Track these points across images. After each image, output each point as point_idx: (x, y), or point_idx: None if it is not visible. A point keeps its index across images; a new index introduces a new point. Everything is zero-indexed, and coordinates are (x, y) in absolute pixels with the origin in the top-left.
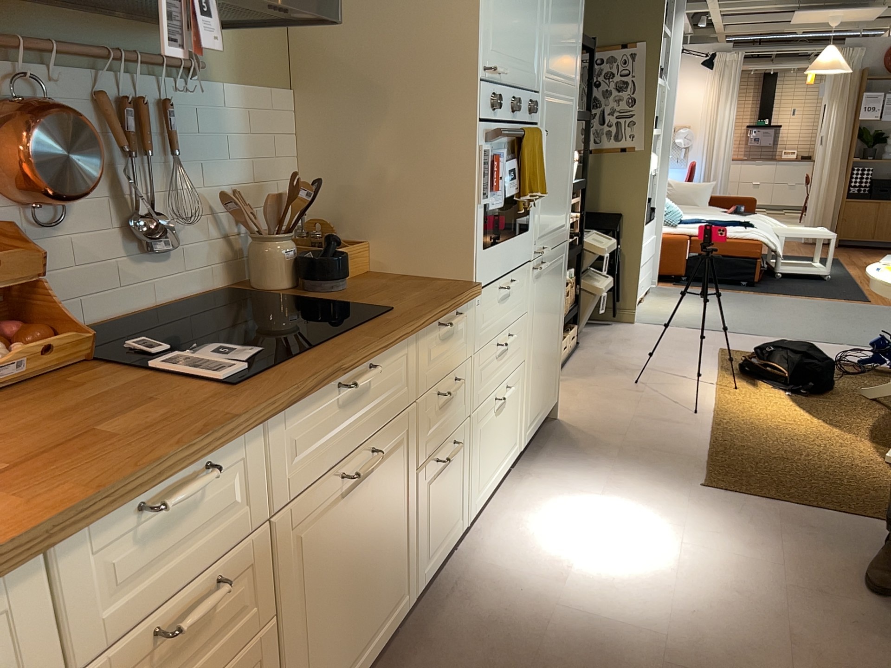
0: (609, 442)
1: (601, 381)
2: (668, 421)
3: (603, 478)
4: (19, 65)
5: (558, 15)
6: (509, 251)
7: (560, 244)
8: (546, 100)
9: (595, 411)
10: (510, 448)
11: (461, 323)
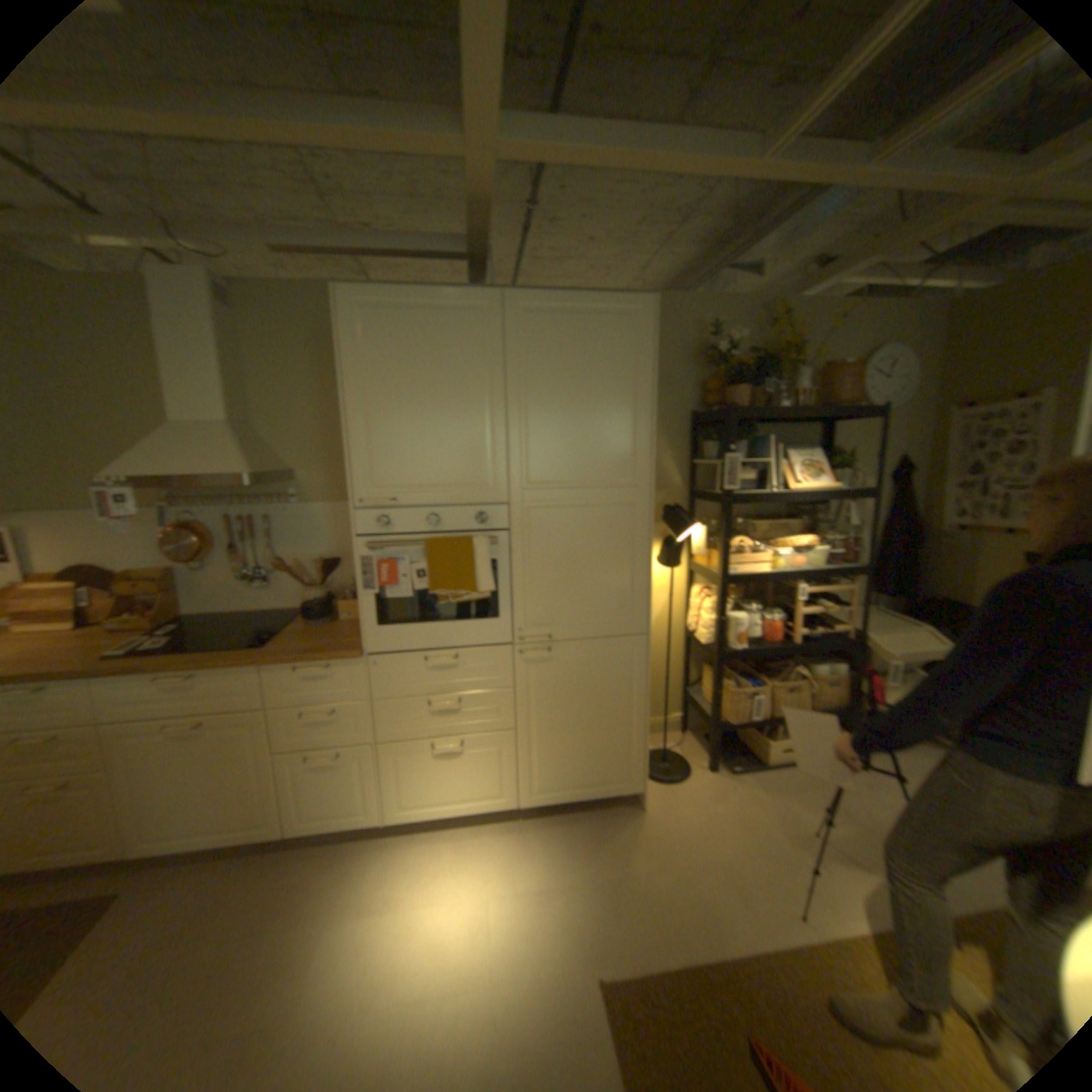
0: (631, 866)
1: (775, 809)
2: (742, 901)
3: (549, 886)
4: (182, 509)
5: (547, 431)
6: (440, 632)
7: (617, 637)
8: (524, 508)
9: (692, 831)
10: (479, 797)
11: (339, 674)
